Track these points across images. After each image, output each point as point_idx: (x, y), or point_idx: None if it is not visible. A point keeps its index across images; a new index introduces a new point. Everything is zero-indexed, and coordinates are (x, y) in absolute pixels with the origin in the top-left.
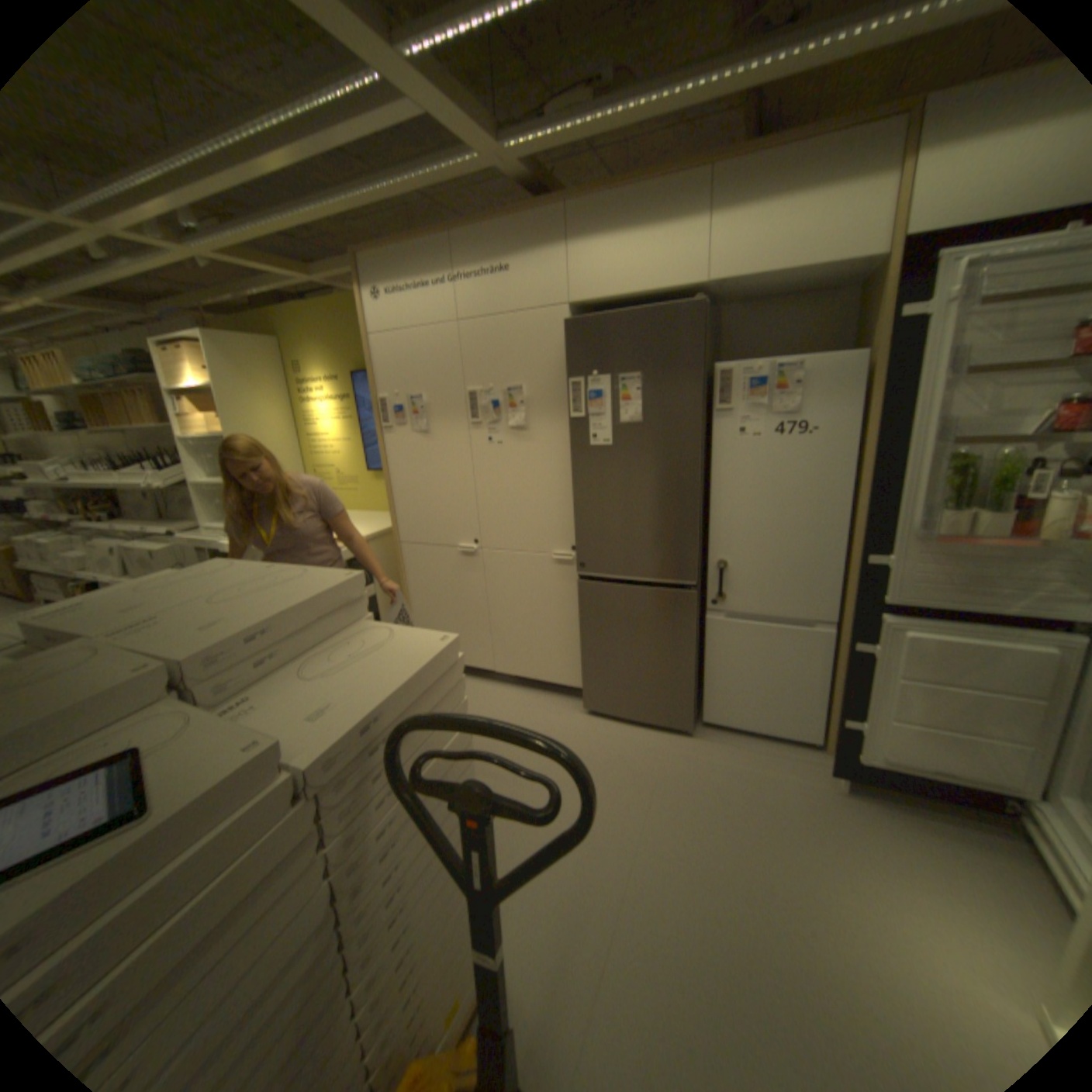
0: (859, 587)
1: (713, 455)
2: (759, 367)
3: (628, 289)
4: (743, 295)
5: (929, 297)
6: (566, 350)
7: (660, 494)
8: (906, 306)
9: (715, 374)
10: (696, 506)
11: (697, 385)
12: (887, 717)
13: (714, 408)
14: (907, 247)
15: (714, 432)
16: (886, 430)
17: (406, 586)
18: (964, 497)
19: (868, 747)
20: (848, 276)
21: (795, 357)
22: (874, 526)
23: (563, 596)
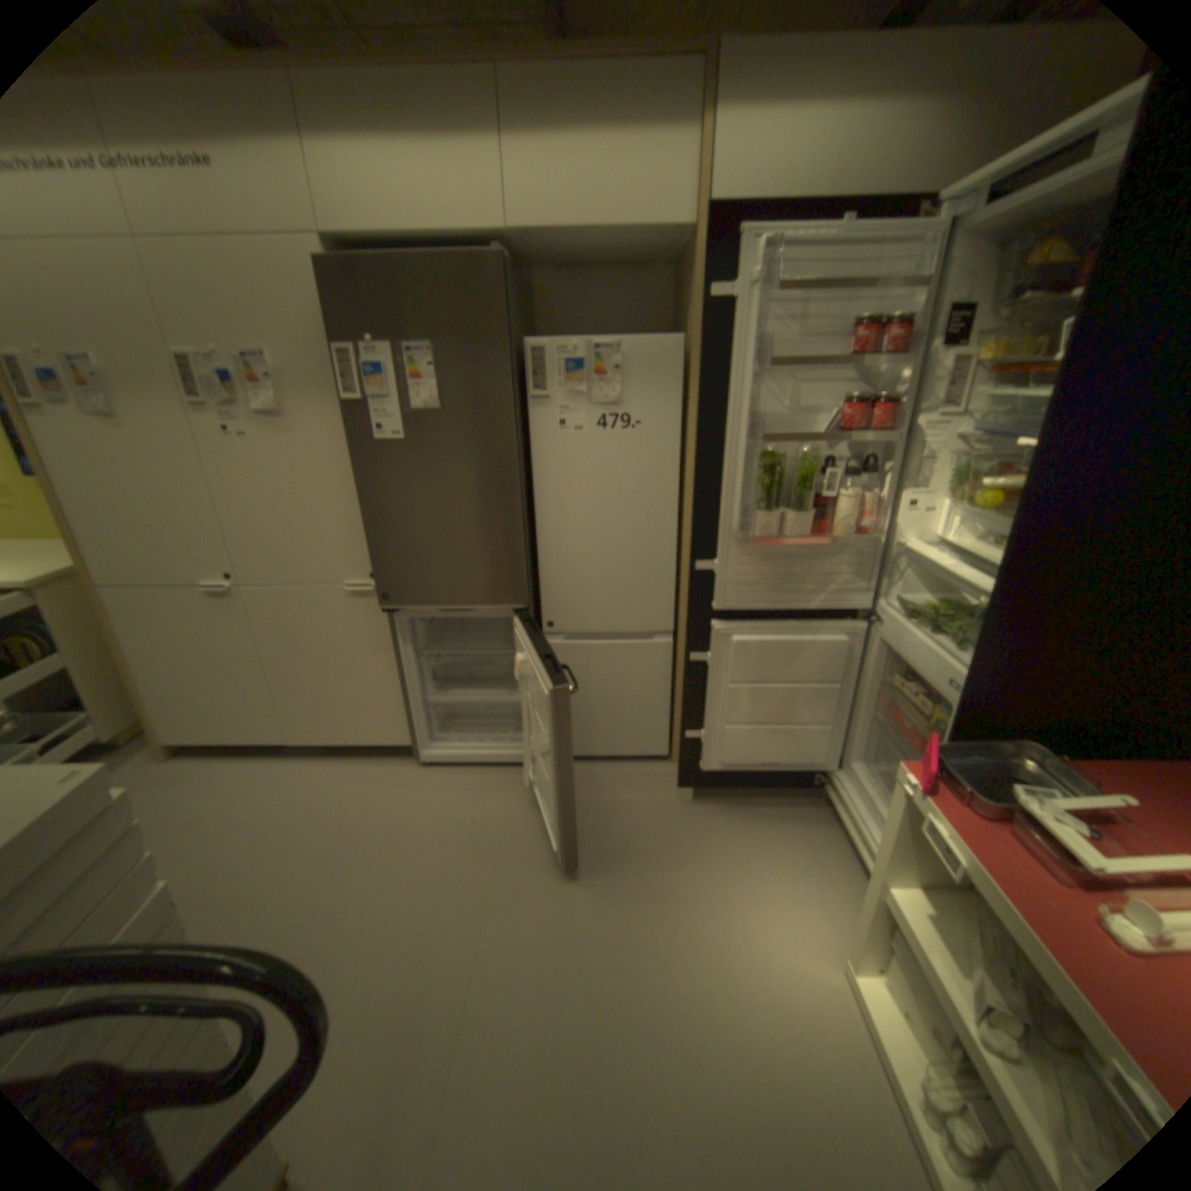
0: (689, 594)
1: (533, 452)
2: (574, 347)
3: (403, 224)
4: (553, 257)
5: (734, 277)
6: (325, 302)
7: (475, 501)
8: (714, 287)
9: (527, 351)
10: (518, 515)
11: (505, 364)
12: (719, 721)
13: (530, 395)
14: (711, 215)
15: (532, 424)
16: (703, 425)
17: (120, 649)
18: (772, 496)
19: (705, 752)
20: (661, 250)
21: (611, 337)
22: (698, 529)
23: (368, 637)
